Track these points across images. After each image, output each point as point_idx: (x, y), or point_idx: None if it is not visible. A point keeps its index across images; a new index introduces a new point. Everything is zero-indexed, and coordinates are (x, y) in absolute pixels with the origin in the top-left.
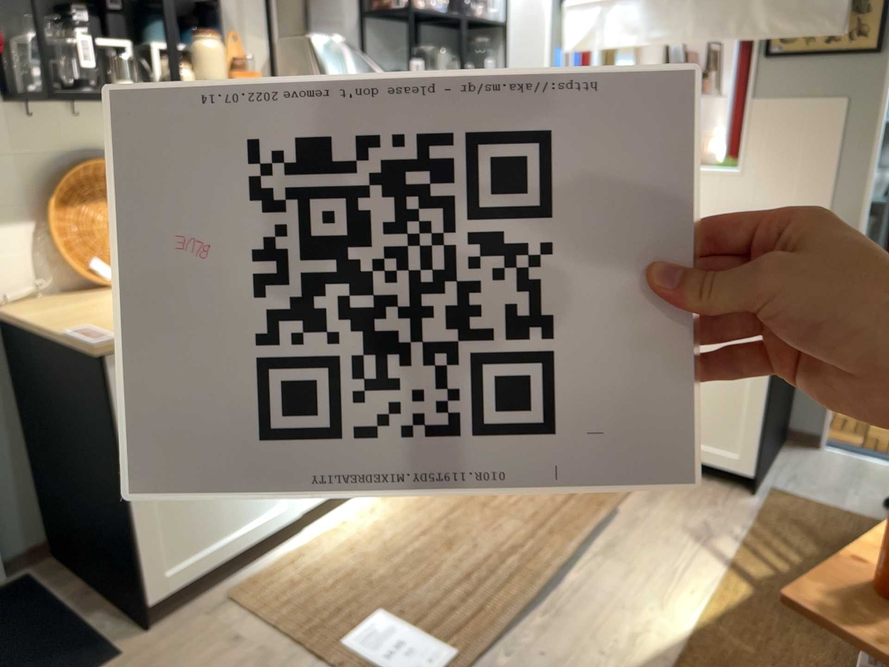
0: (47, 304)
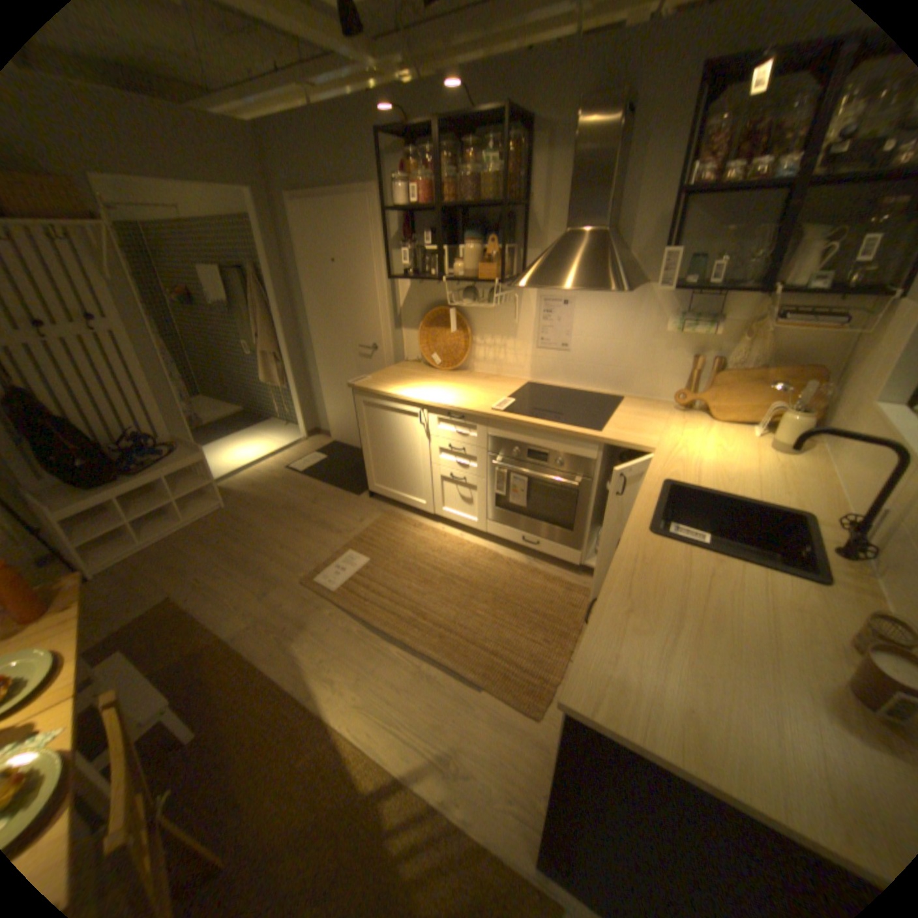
0: (410, 366)
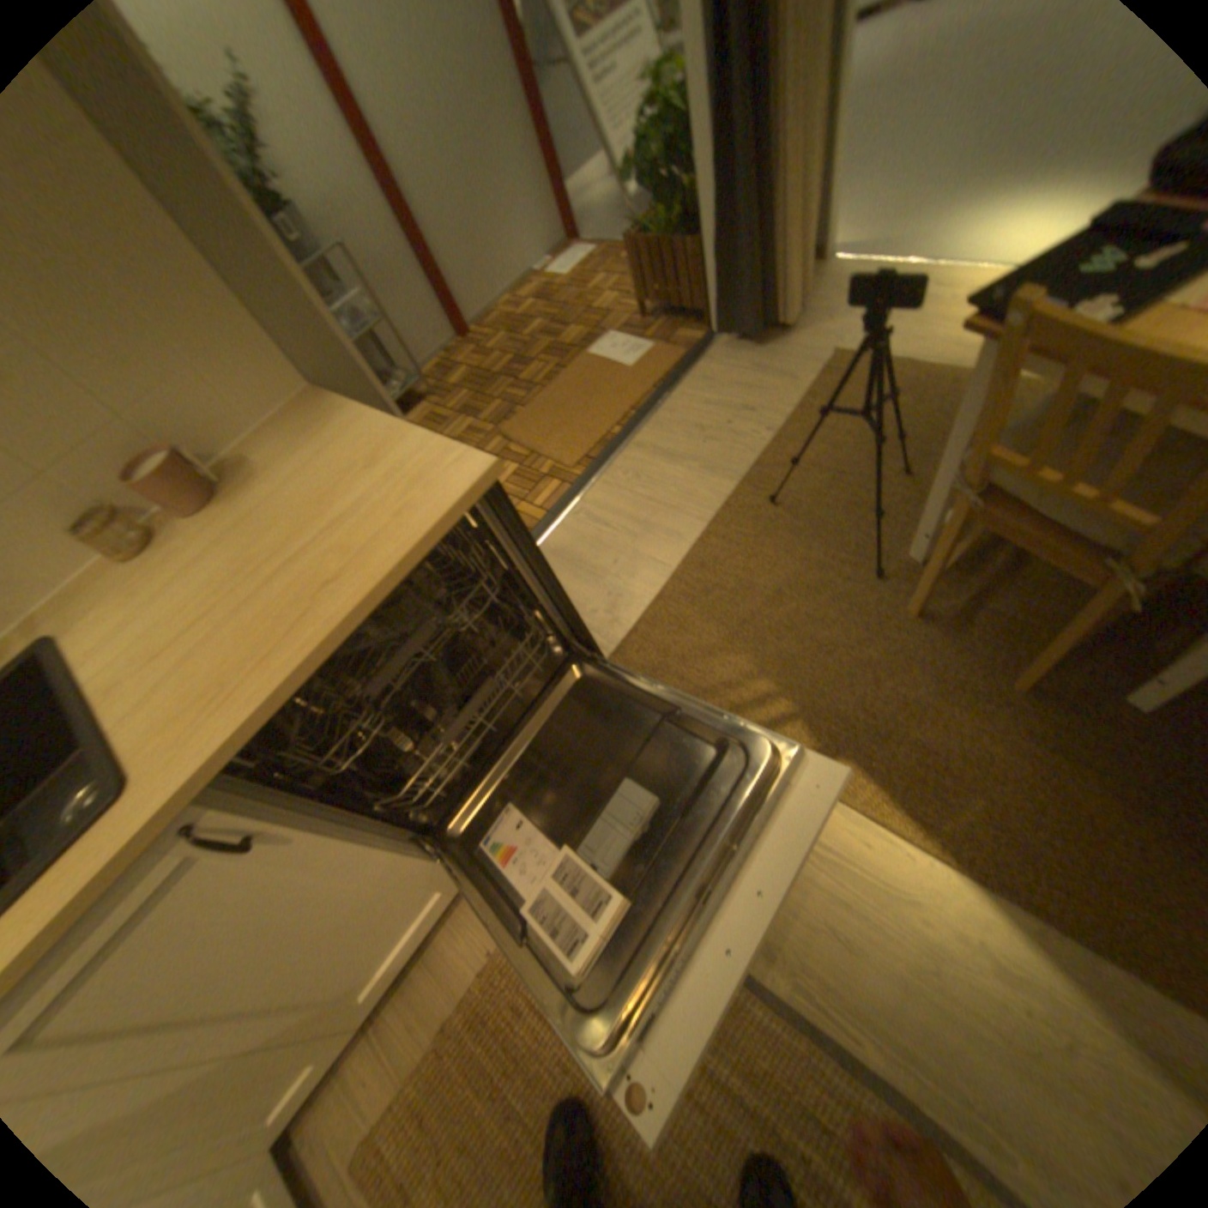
0: None
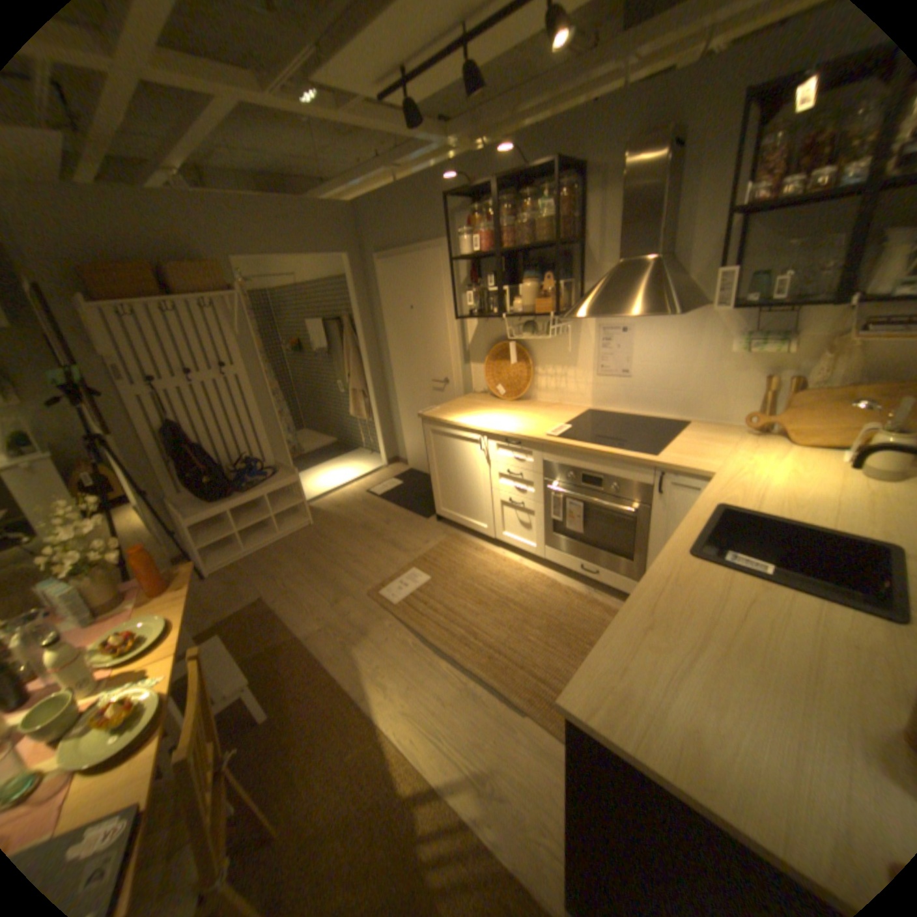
0: (477, 397)
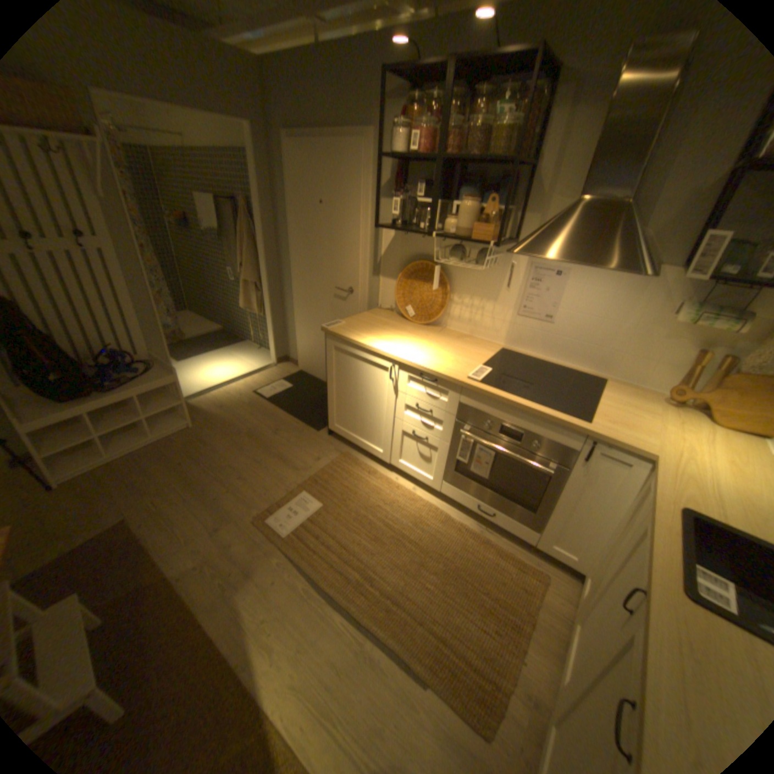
0: (383, 314)
